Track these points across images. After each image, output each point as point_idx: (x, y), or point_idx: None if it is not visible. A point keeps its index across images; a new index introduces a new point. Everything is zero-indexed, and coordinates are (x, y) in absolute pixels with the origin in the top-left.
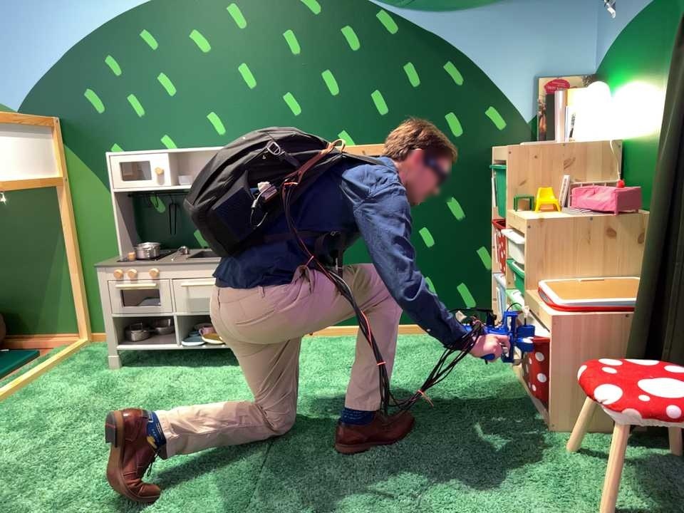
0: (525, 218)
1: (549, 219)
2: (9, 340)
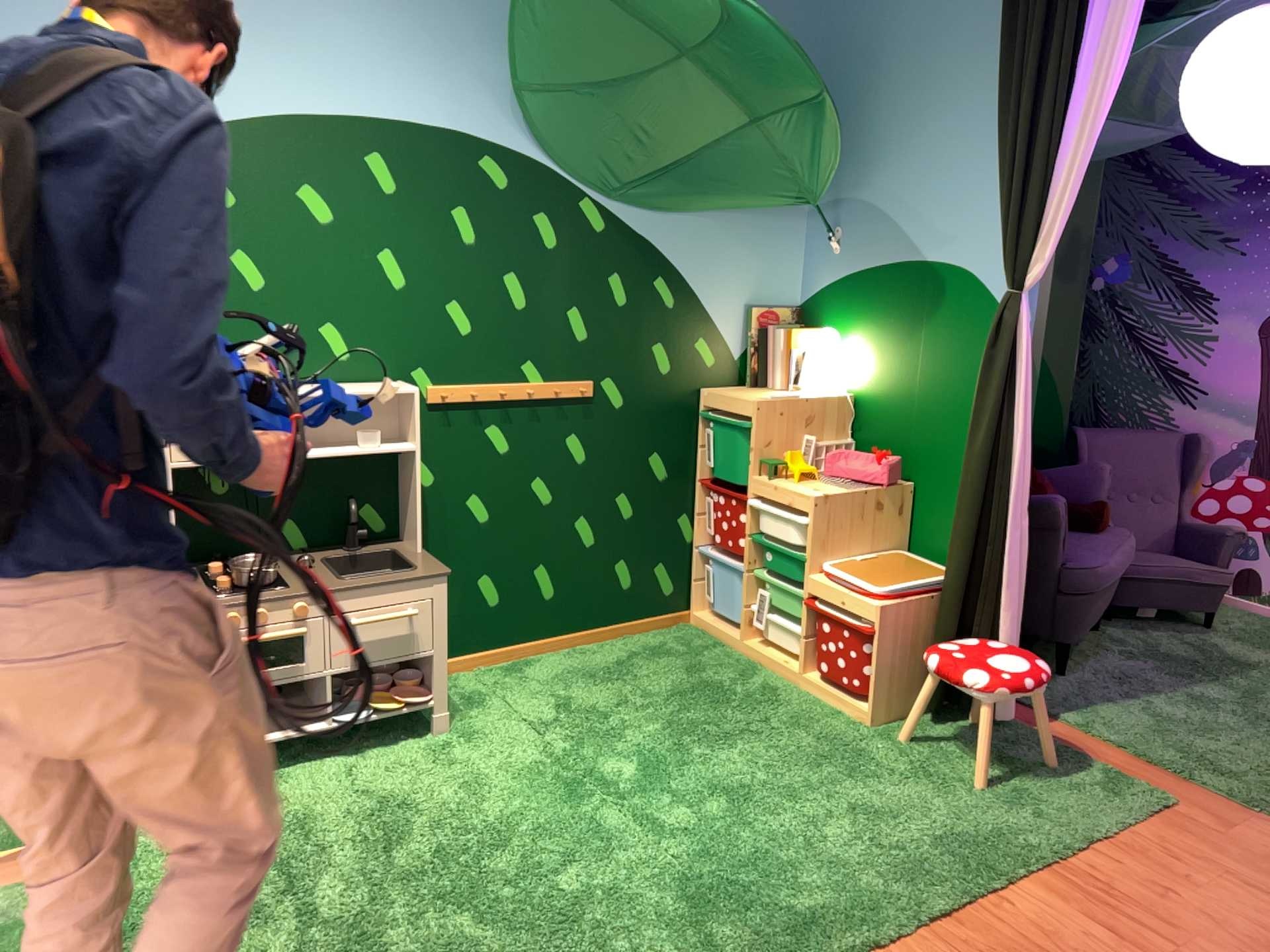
0: (807, 494)
1: (833, 496)
2: None
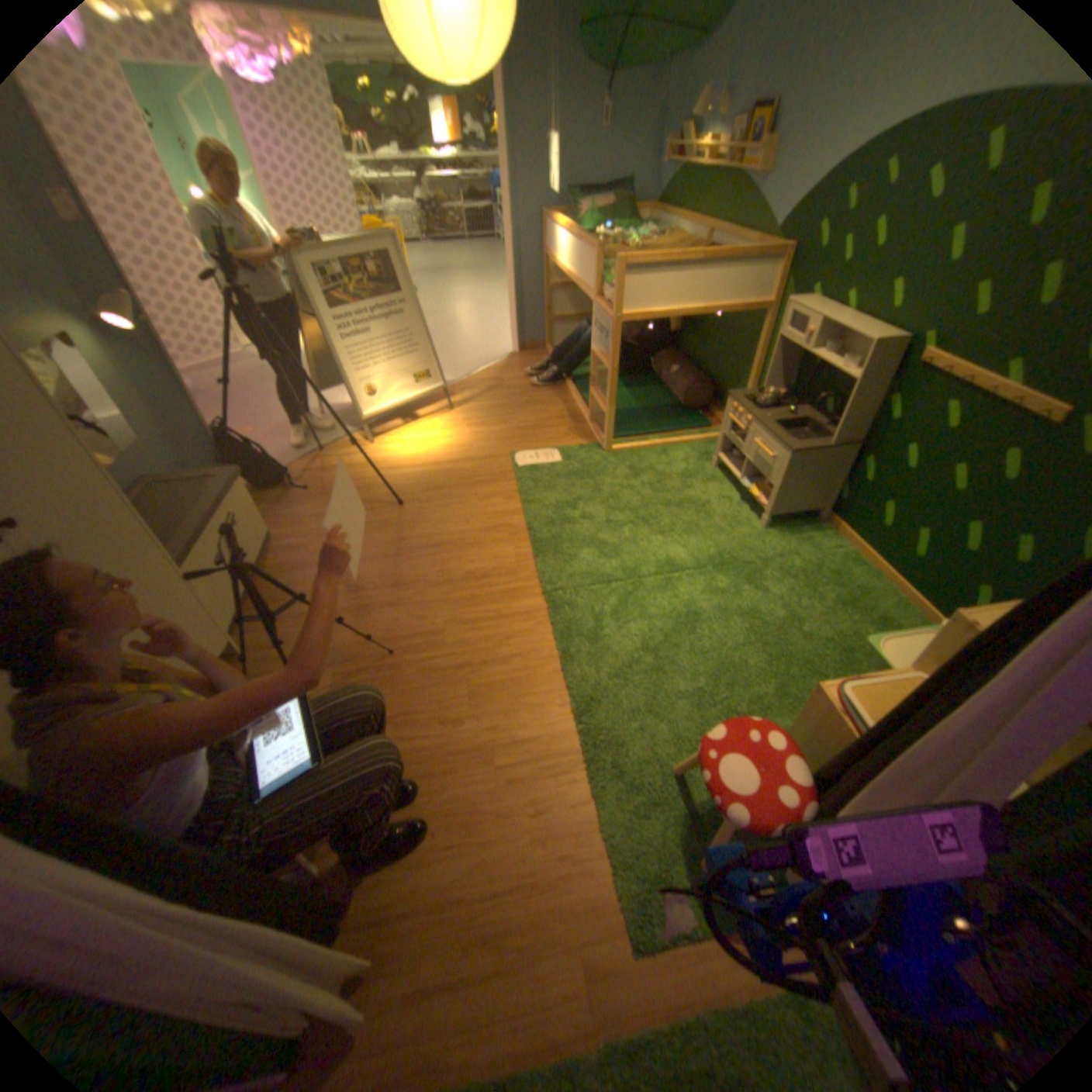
0: (972, 618)
1: None
2: (714, 408)
